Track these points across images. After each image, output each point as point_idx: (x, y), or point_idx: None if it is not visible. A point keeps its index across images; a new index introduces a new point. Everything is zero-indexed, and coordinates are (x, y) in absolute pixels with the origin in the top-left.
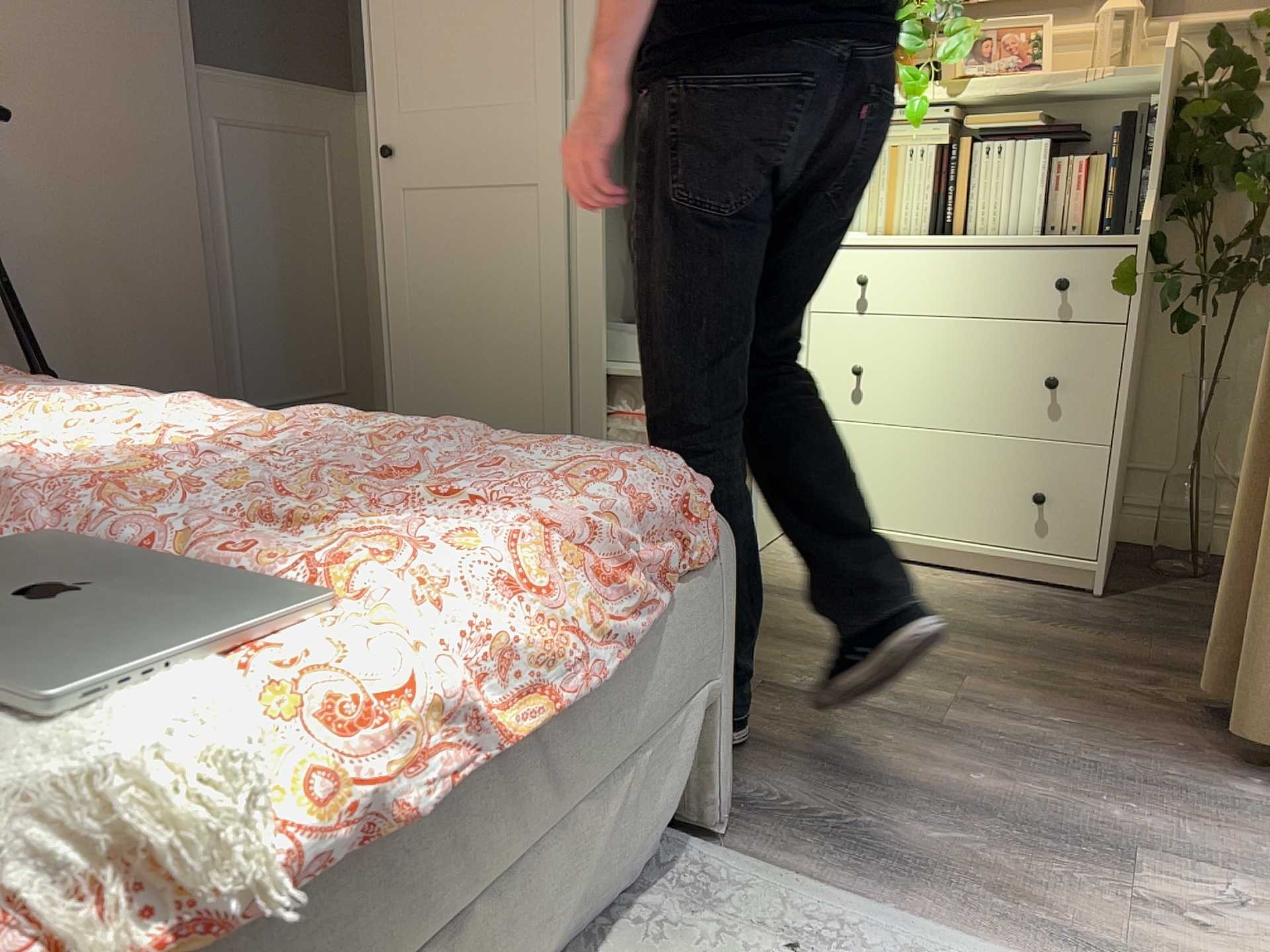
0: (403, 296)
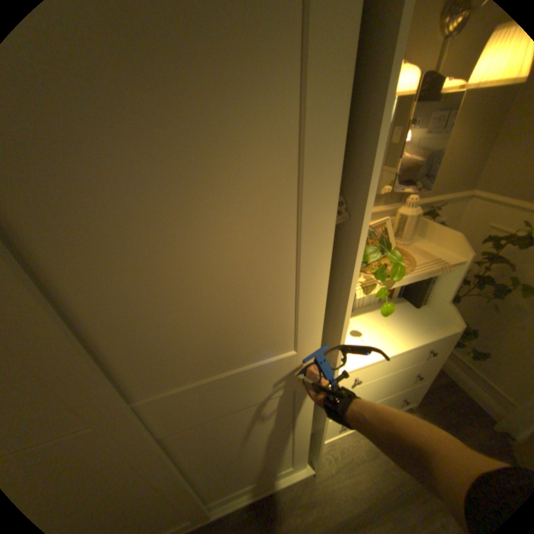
0: None
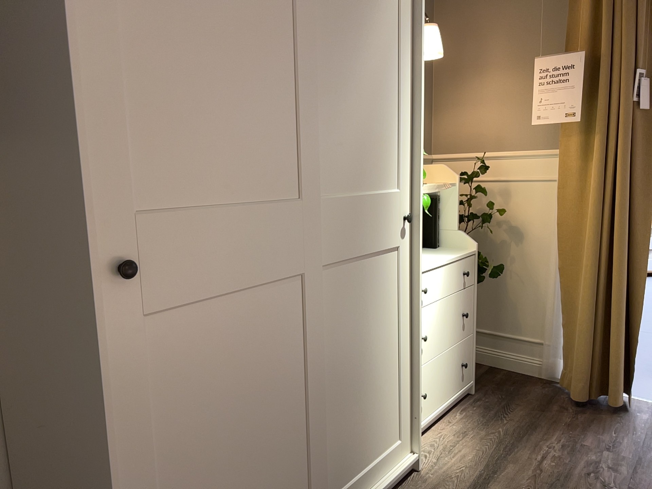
0: (145, 460)
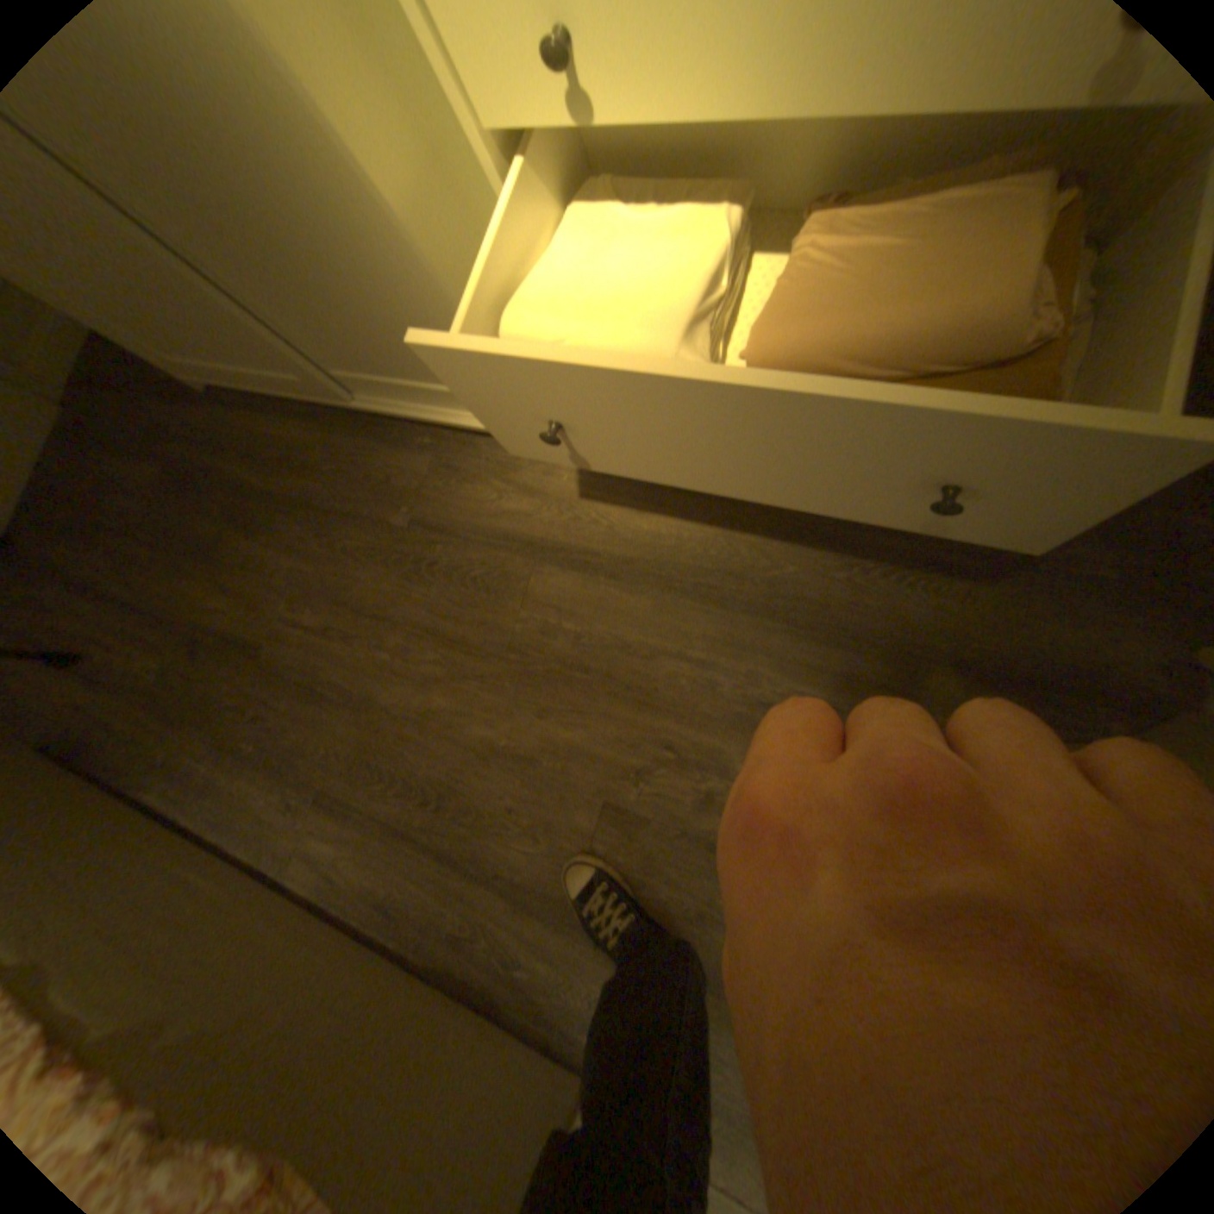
0: None
